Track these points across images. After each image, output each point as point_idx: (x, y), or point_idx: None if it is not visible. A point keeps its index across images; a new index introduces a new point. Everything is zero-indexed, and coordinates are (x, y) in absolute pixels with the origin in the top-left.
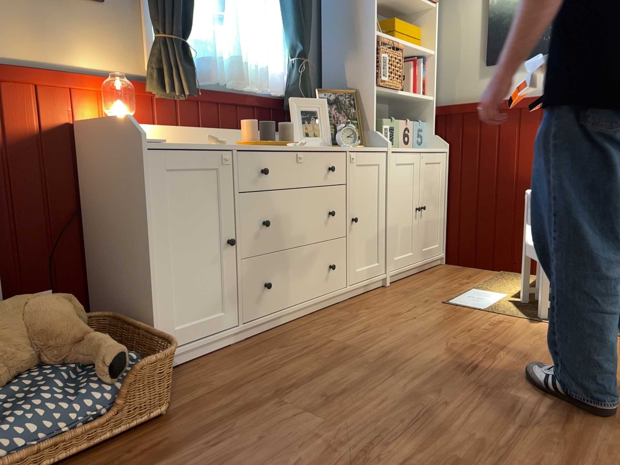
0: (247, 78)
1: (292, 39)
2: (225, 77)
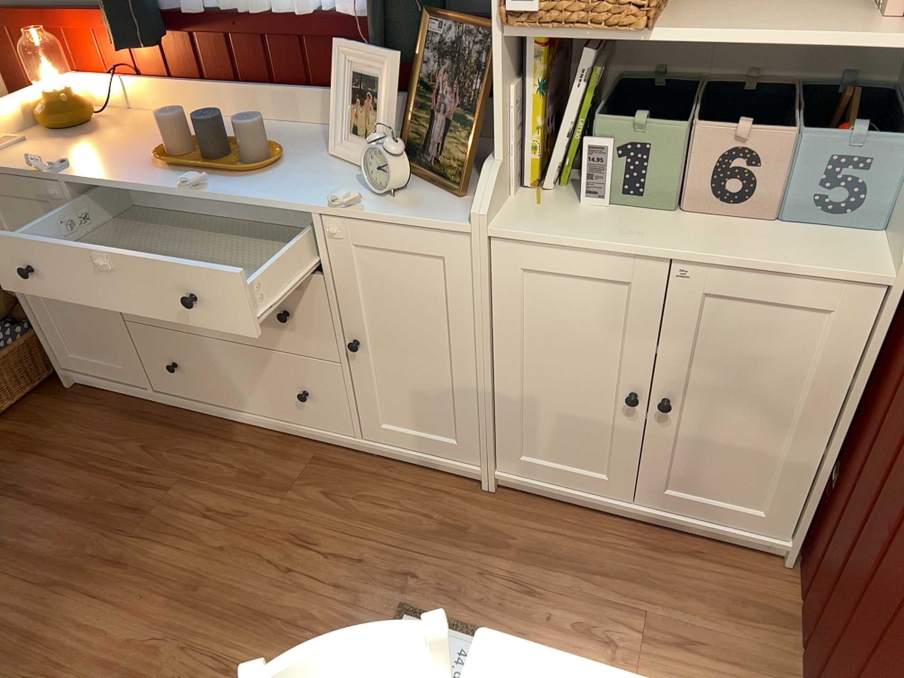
0: None
1: None
2: None
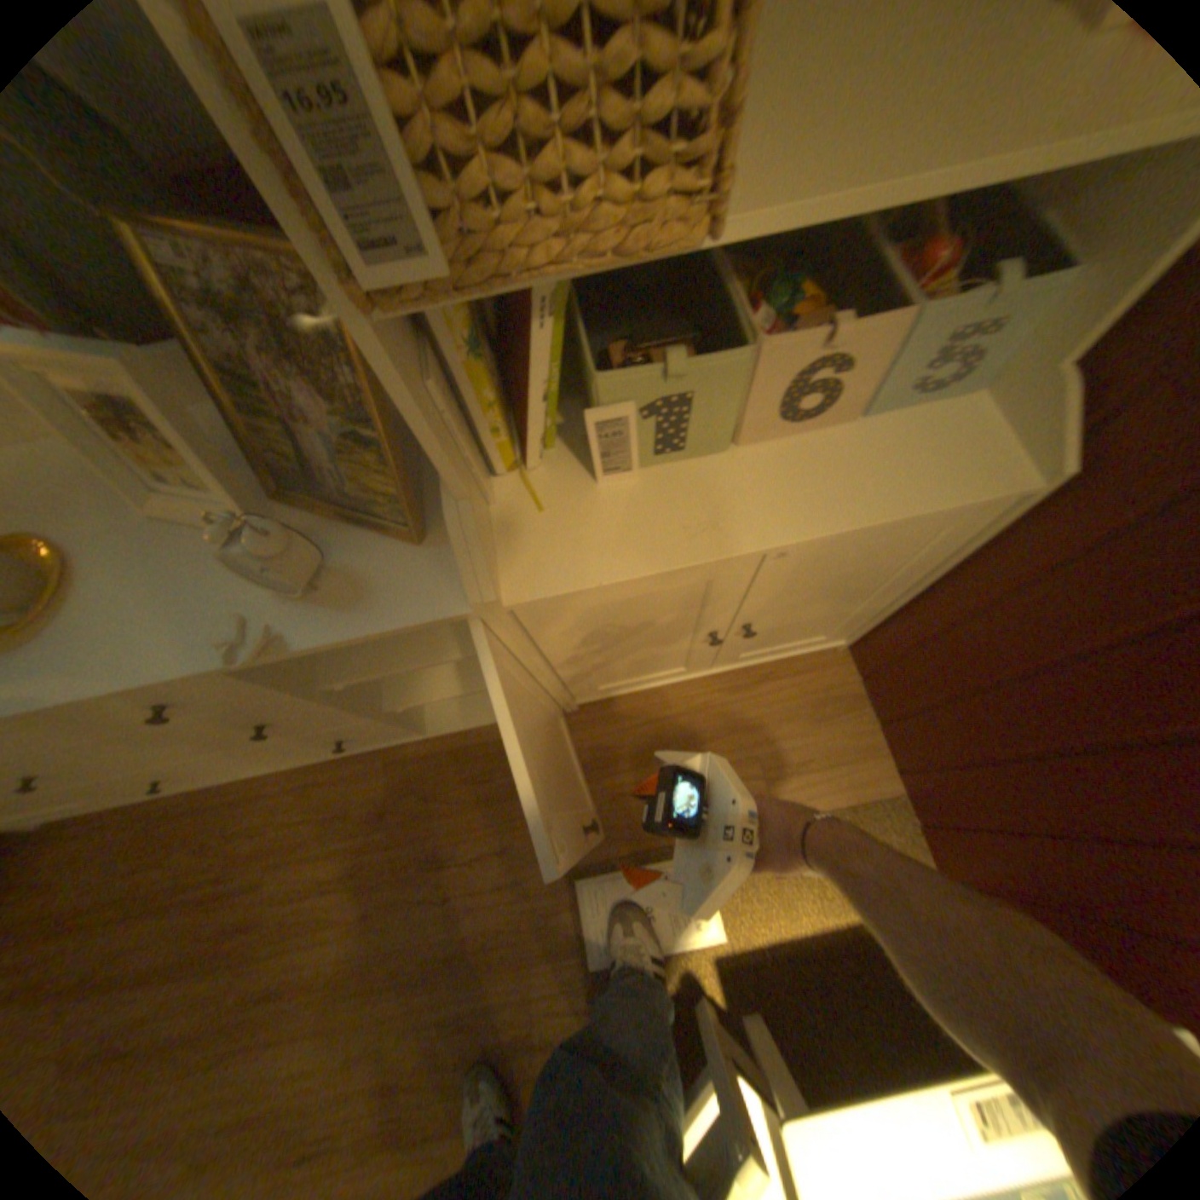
0: None
1: None
2: None
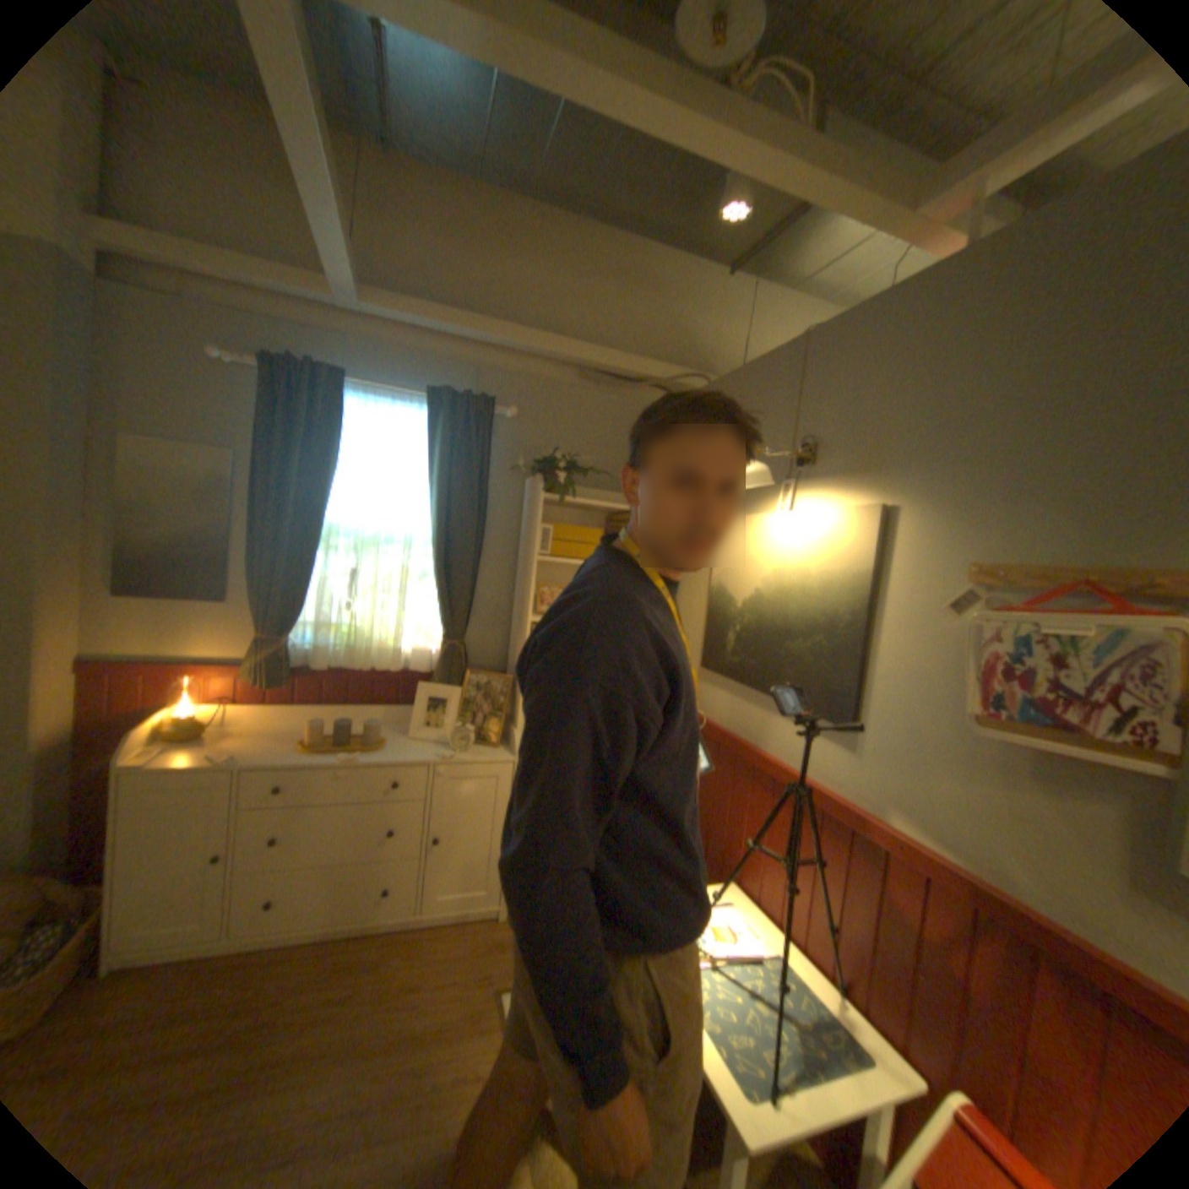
0: (385, 657)
1: (440, 620)
2: (348, 661)
